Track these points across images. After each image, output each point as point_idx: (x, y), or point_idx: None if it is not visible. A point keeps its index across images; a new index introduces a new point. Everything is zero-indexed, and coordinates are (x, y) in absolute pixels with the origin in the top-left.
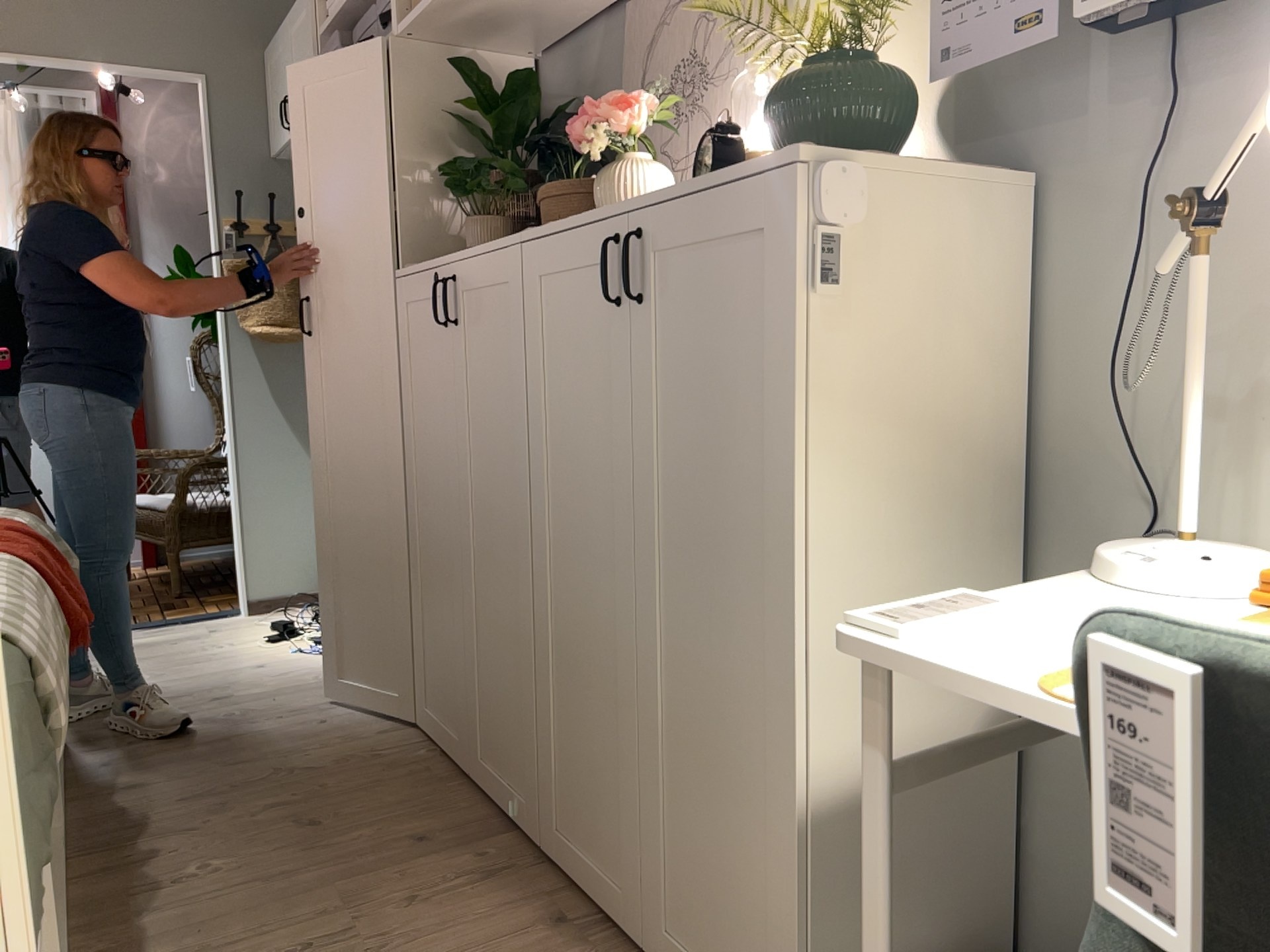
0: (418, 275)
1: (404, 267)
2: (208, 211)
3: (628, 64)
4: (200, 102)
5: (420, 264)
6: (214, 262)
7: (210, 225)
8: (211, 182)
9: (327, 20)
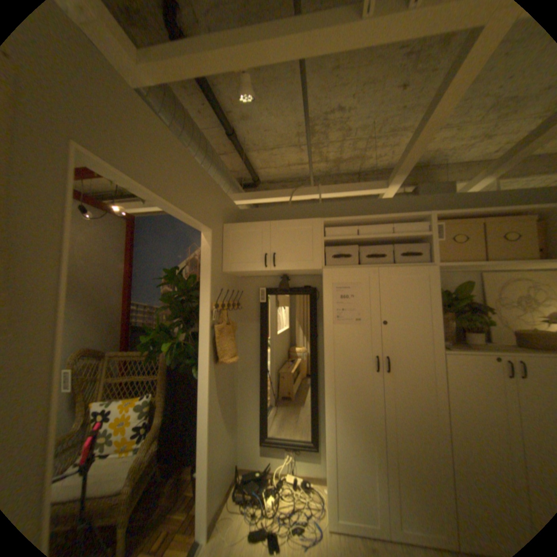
0: (478, 357)
1: (454, 351)
2: (201, 298)
3: (486, 290)
4: (206, 243)
5: (472, 352)
6: (204, 327)
7: (199, 306)
8: (210, 284)
9: (339, 239)
